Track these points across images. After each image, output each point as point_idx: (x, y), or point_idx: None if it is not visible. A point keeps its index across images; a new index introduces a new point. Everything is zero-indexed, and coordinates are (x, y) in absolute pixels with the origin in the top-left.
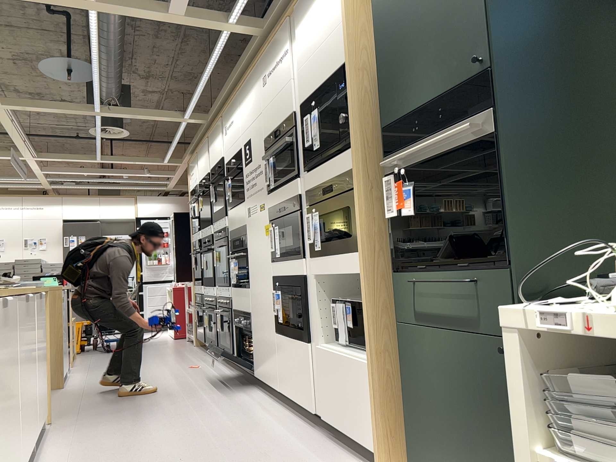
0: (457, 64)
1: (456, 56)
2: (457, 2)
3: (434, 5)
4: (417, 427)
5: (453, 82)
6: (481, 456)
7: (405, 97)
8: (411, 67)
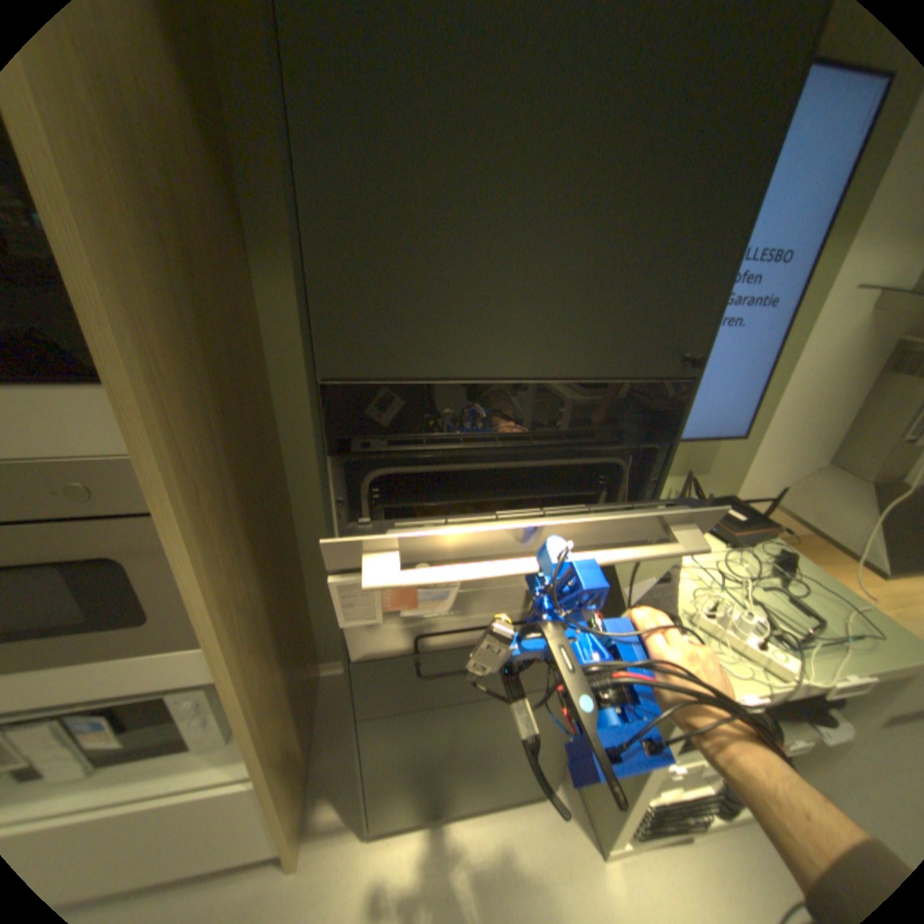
0: (619, 330)
1: (624, 311)
2: (677, 168)
3: (609, 105)
4: (380, 799)
5: (596, 363)
6: (491, 772)
7: (424, 327)
8: (467, 244)
